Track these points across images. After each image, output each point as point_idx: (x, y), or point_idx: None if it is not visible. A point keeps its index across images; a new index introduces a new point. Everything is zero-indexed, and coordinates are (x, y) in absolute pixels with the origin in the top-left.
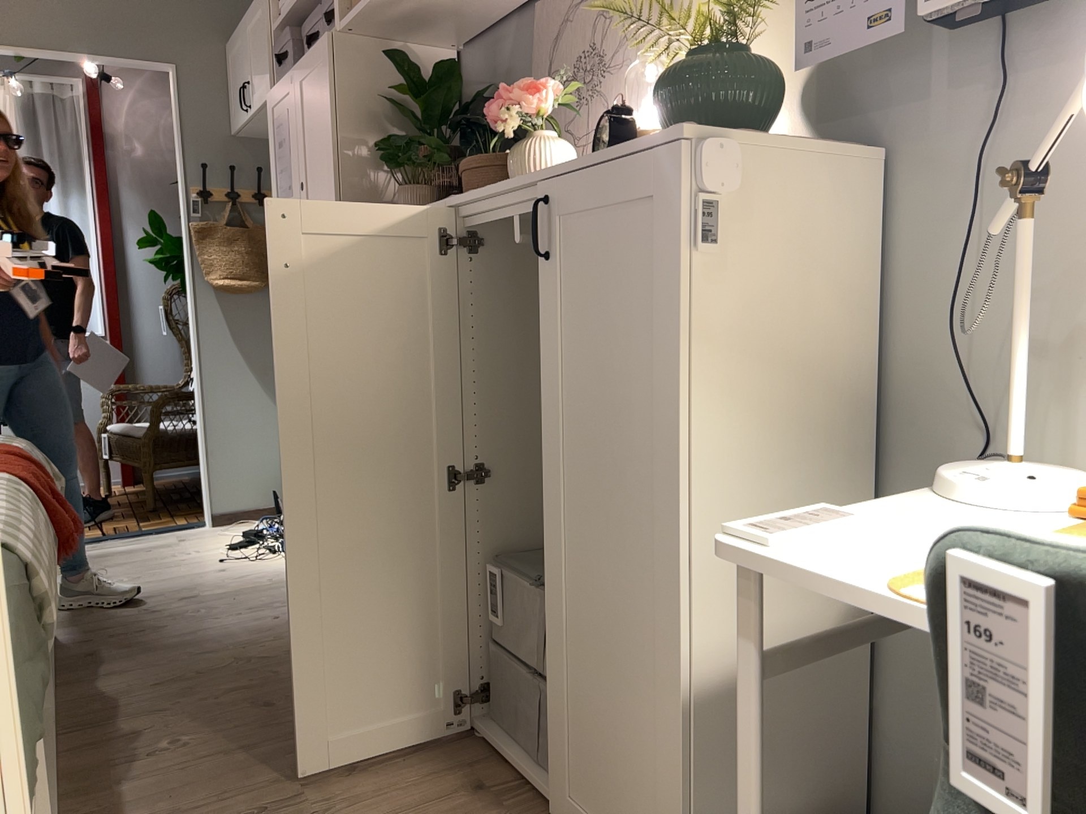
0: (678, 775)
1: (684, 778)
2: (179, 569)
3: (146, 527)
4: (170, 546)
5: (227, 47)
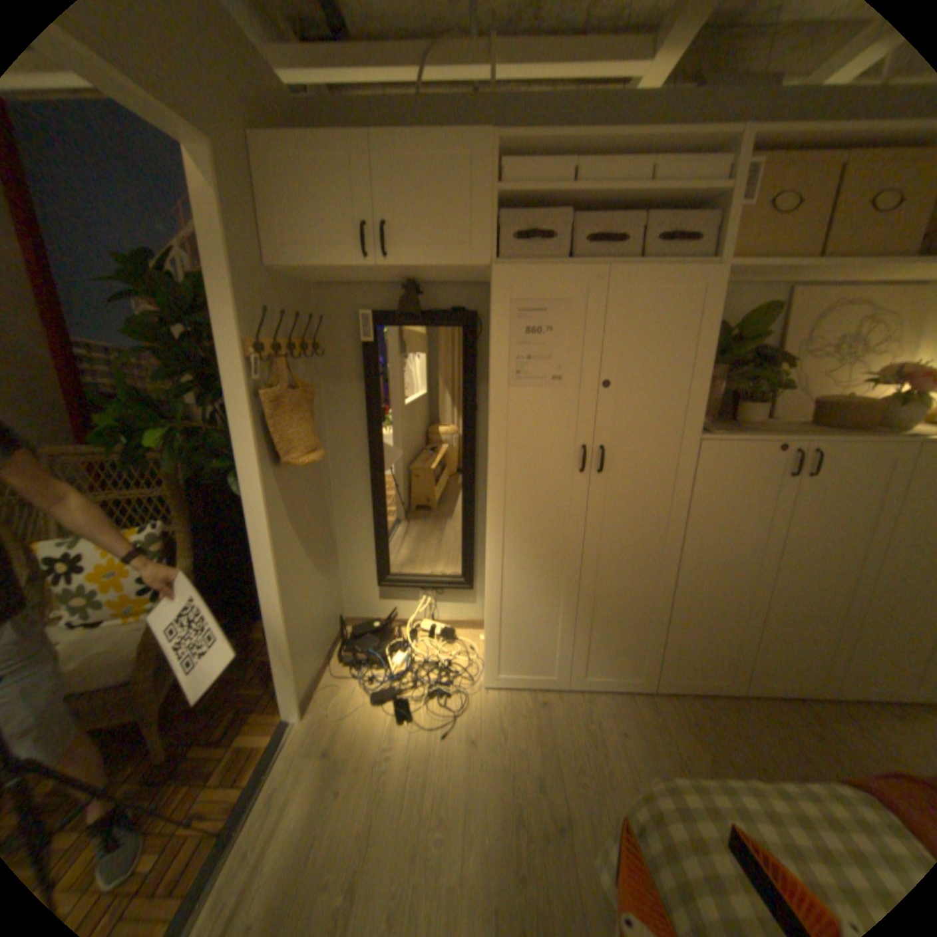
0: None
1: None
2: (437, 778)
3: (236, 782)
4: (343, 772)
5: (257, 141)
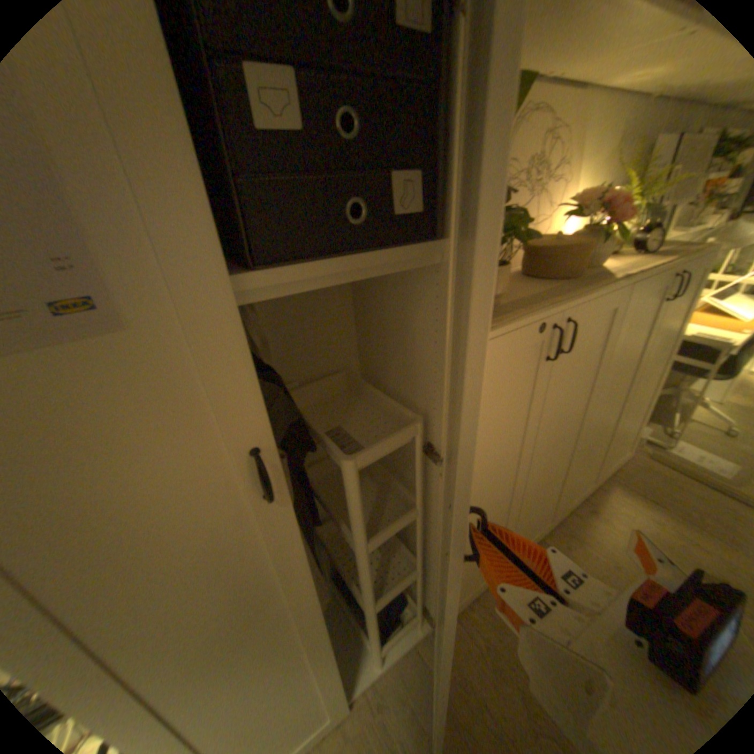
0: (648, 419)
1: (649, 418)
2: None
3: None
4: None
5: None
